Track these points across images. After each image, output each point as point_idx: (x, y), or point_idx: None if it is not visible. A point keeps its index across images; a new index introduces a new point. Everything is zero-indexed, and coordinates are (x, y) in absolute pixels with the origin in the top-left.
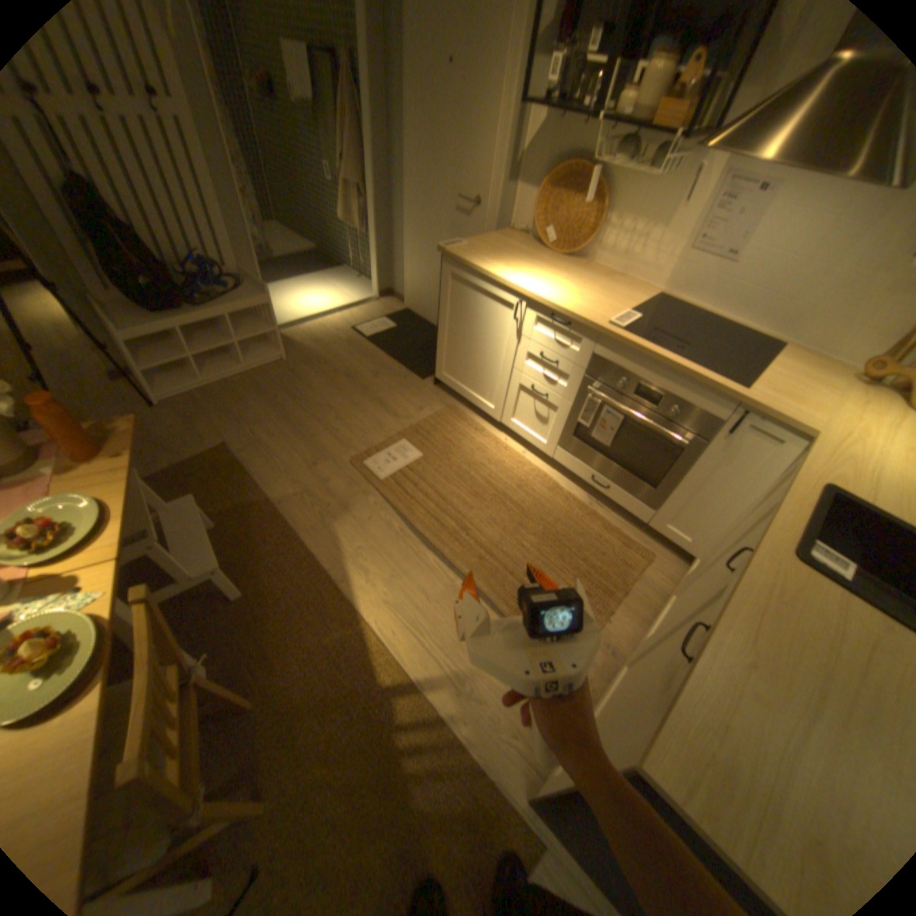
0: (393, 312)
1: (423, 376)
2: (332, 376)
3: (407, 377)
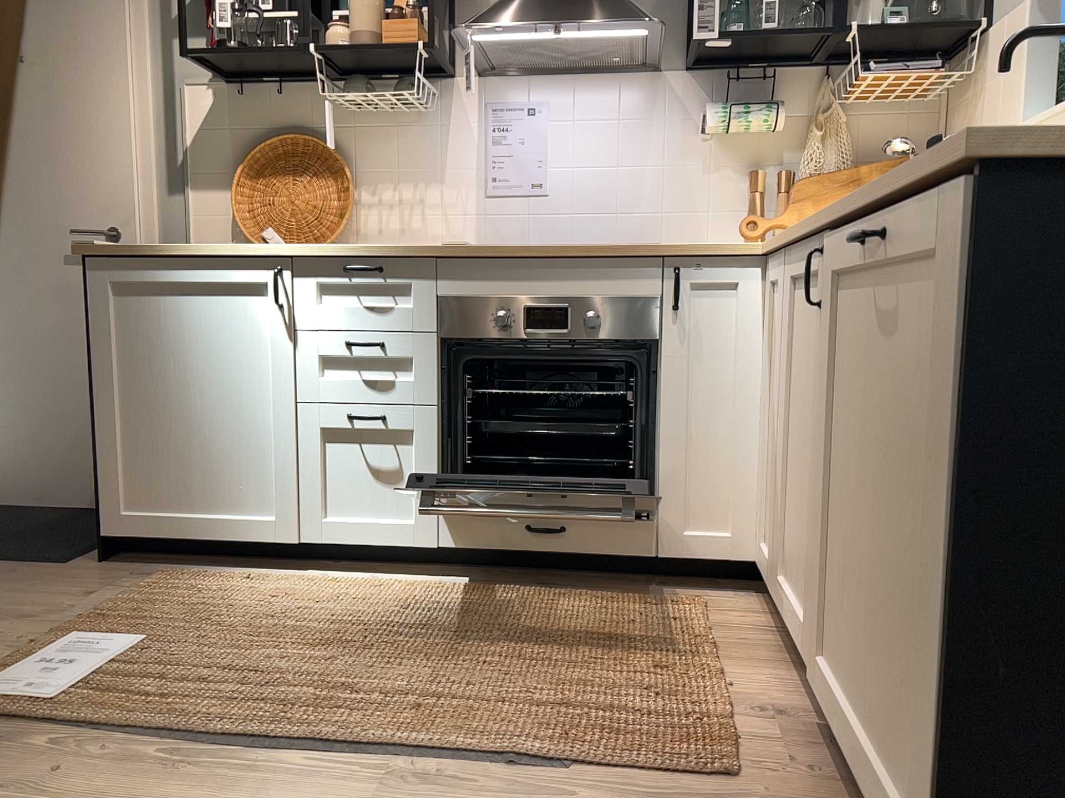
0: None
1: (64, 558)
2: None
3: (19, 569)
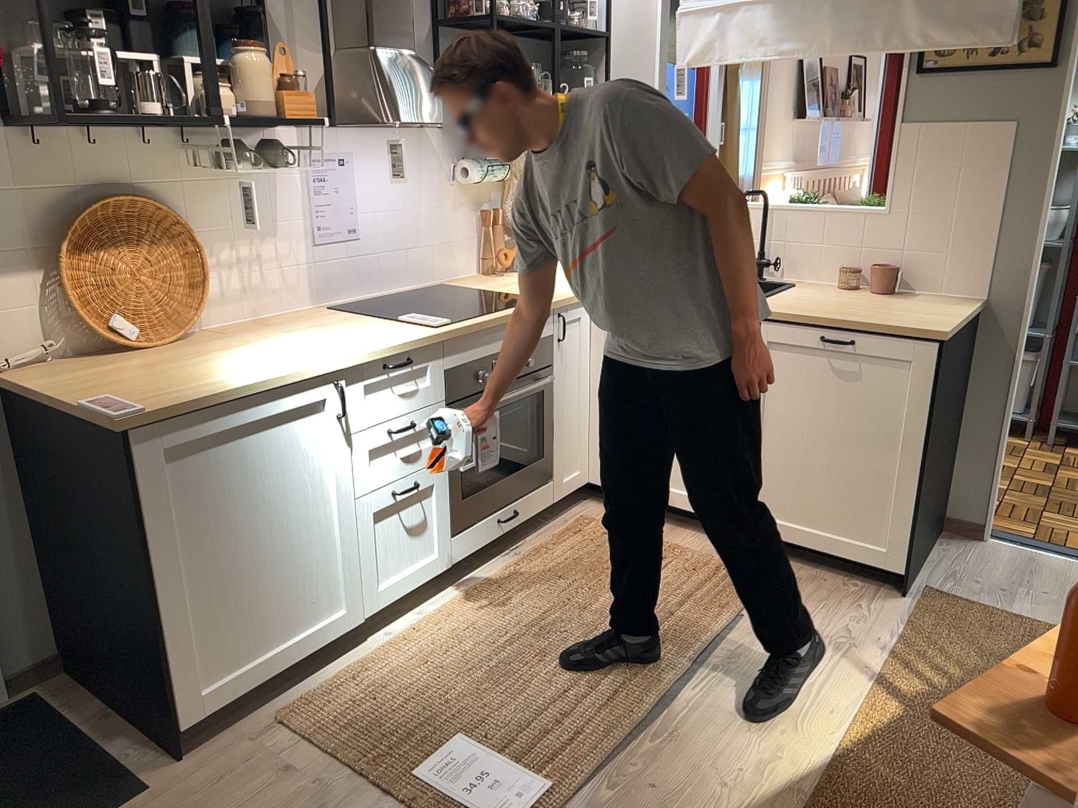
0: None
1: (132, 787)
2: None
3: None
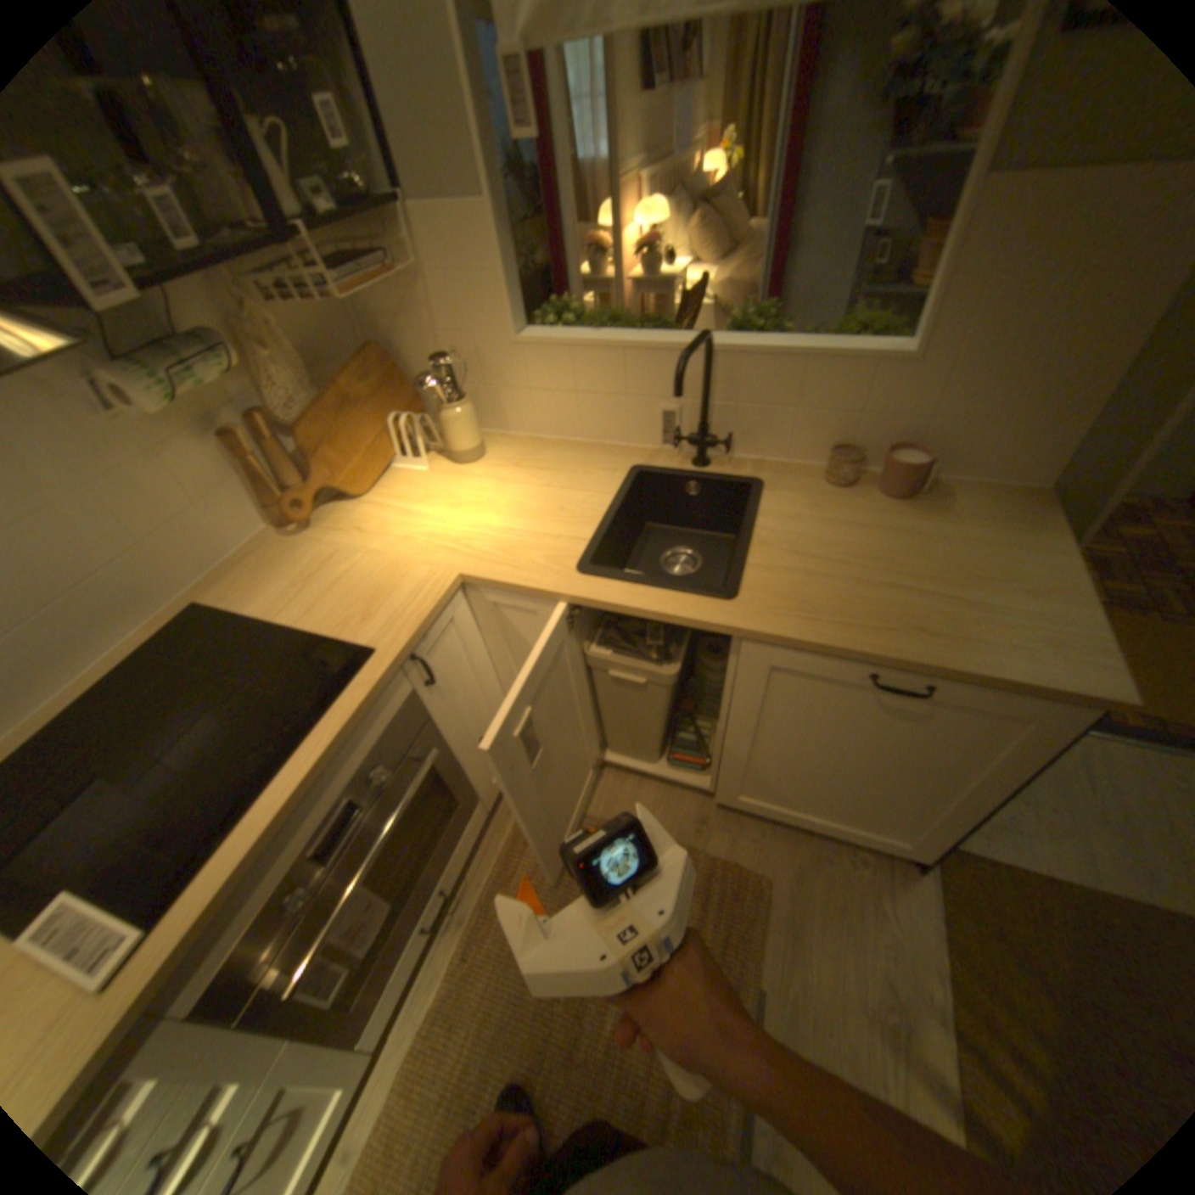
0: None
1: None
2: None
3: None
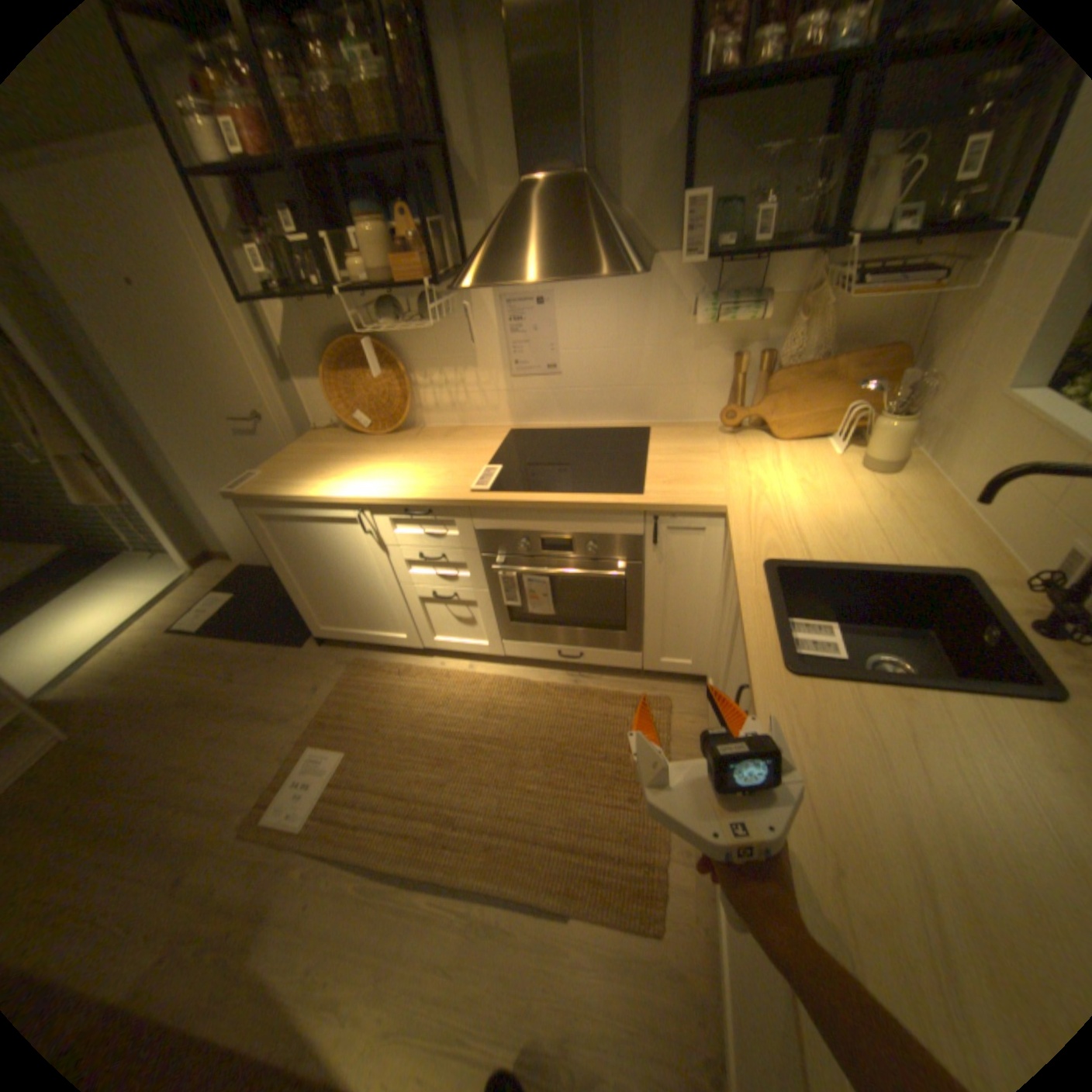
0: (222, 579)
1: (300, 642)
2: (160, 718)
3: (278, 655)
